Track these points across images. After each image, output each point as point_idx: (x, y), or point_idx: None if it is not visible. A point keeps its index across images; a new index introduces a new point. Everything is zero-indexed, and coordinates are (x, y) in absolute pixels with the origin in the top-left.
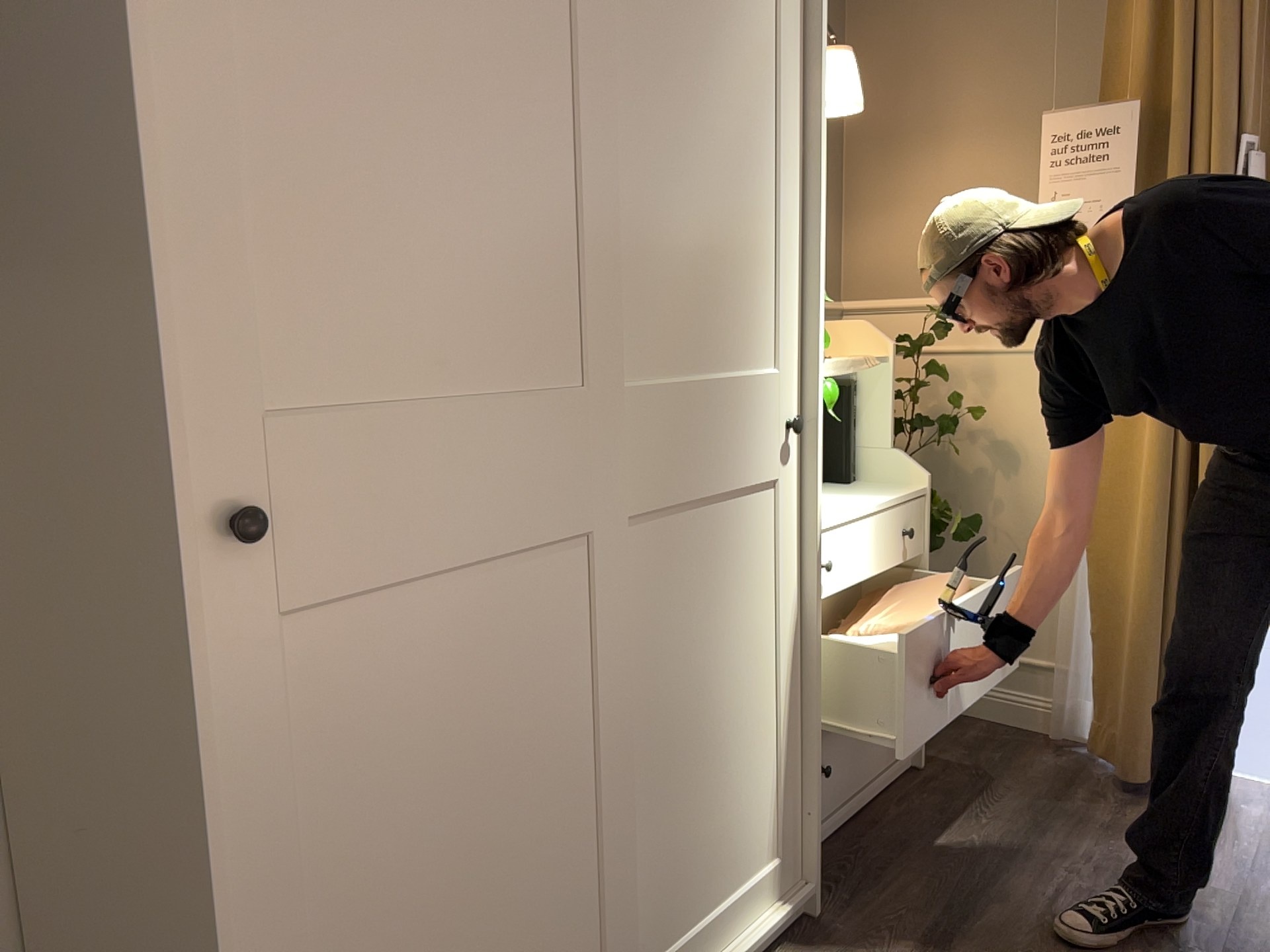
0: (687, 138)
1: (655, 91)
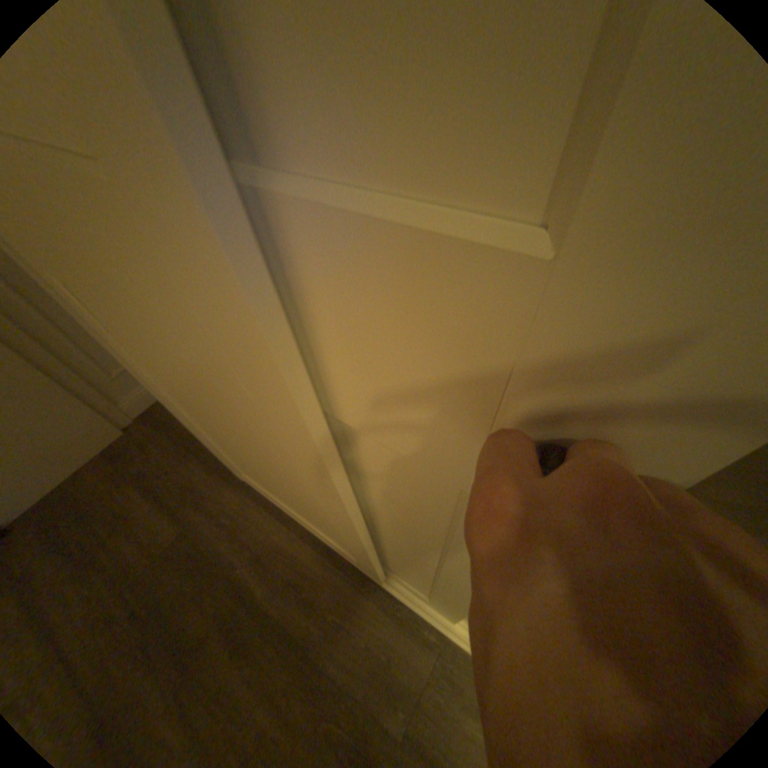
0: None
1: None
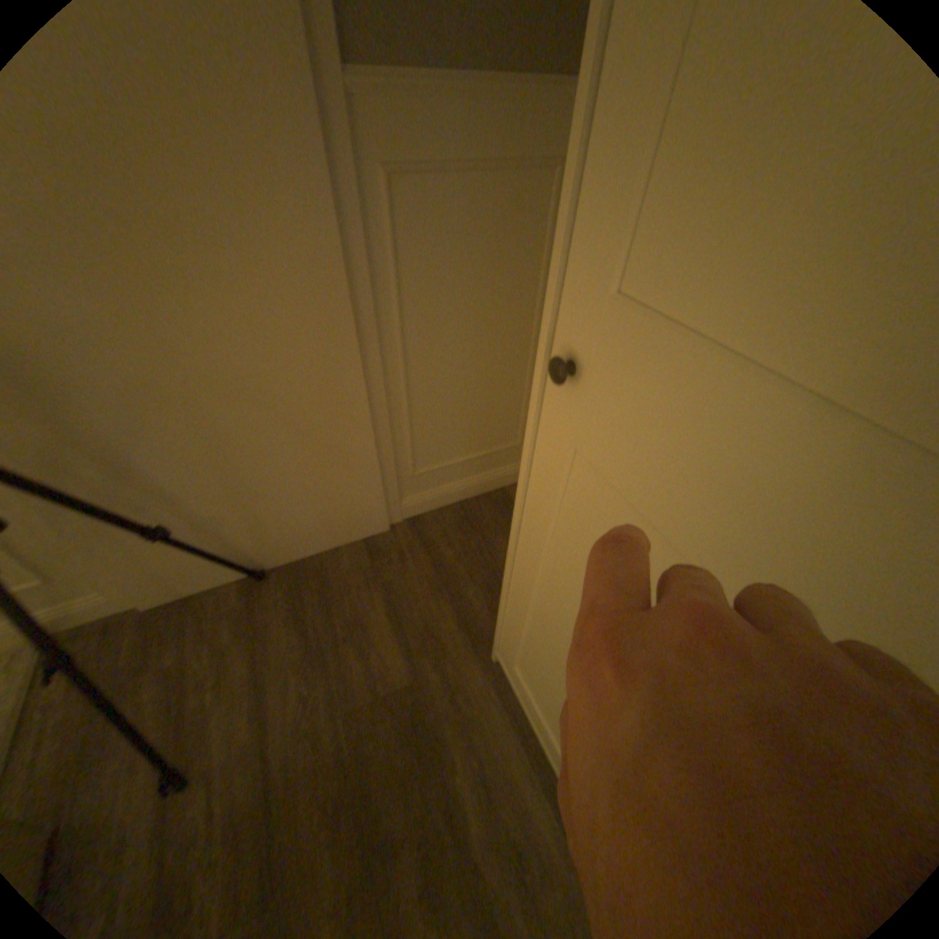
0: None
1: None
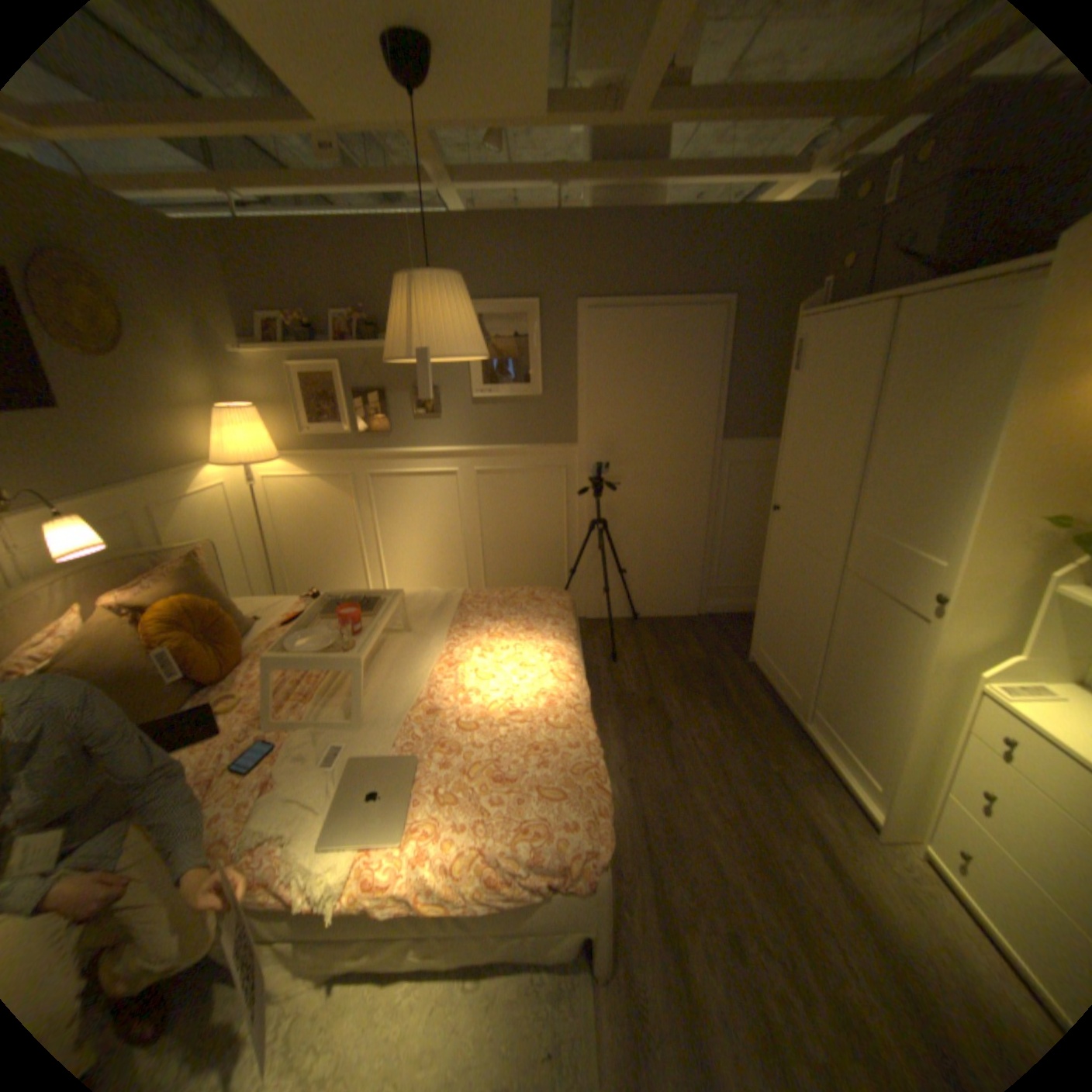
0: (913, 439)
1: (901, 420)
